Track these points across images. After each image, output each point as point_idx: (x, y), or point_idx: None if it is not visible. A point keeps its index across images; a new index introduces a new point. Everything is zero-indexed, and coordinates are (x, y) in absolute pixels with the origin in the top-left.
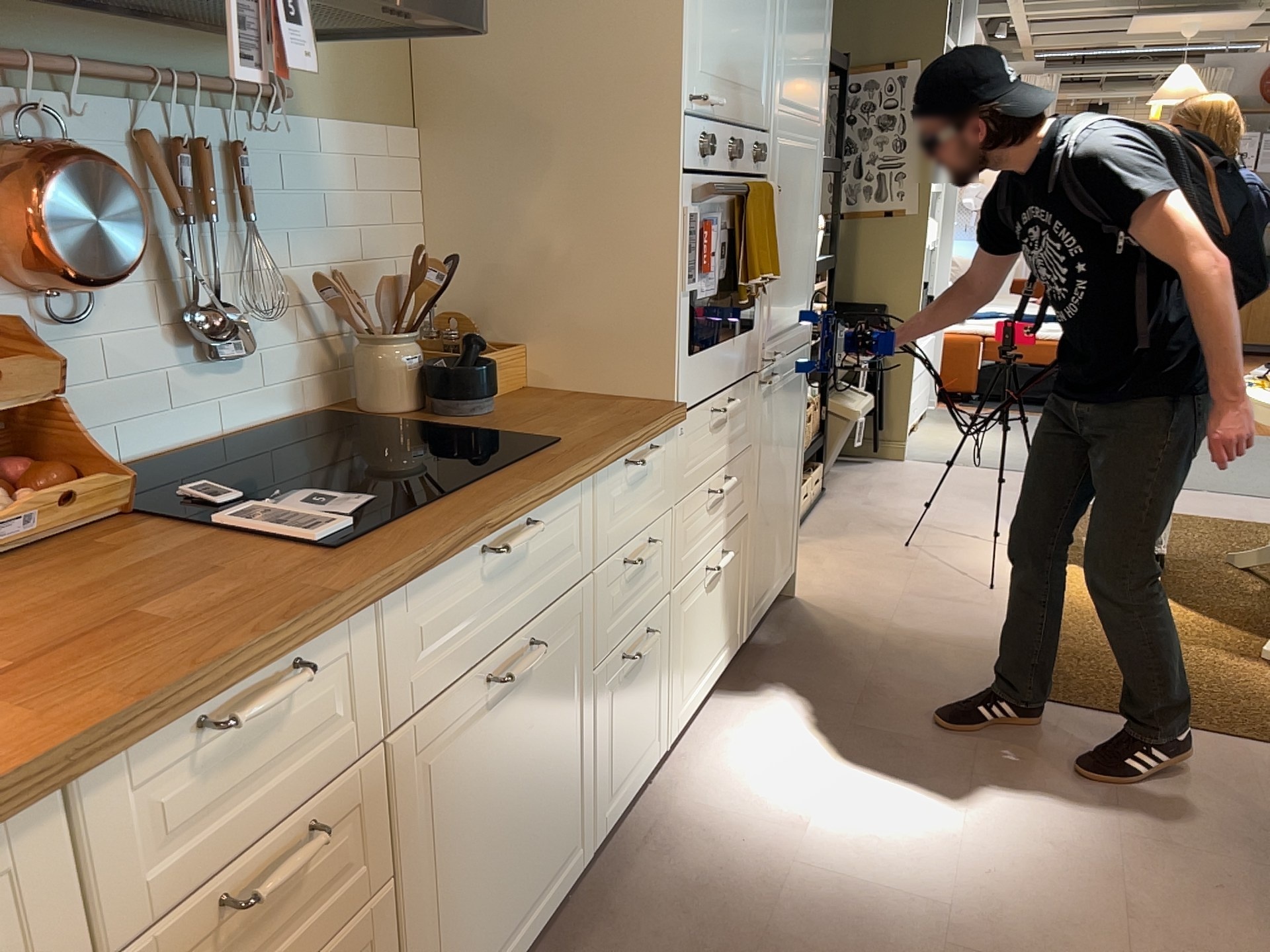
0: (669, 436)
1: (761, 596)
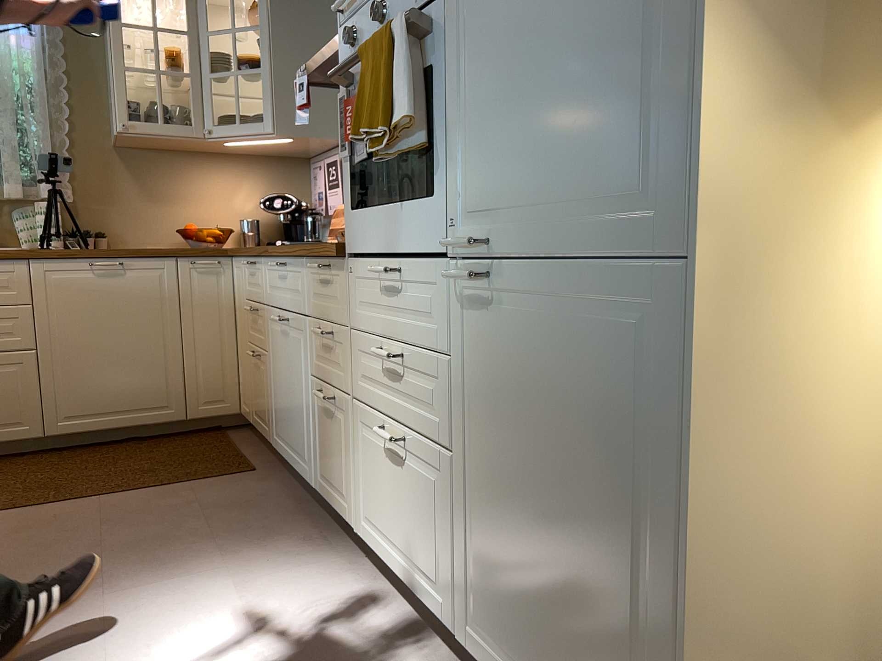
0: (341, 267)
1: (505, 657)
